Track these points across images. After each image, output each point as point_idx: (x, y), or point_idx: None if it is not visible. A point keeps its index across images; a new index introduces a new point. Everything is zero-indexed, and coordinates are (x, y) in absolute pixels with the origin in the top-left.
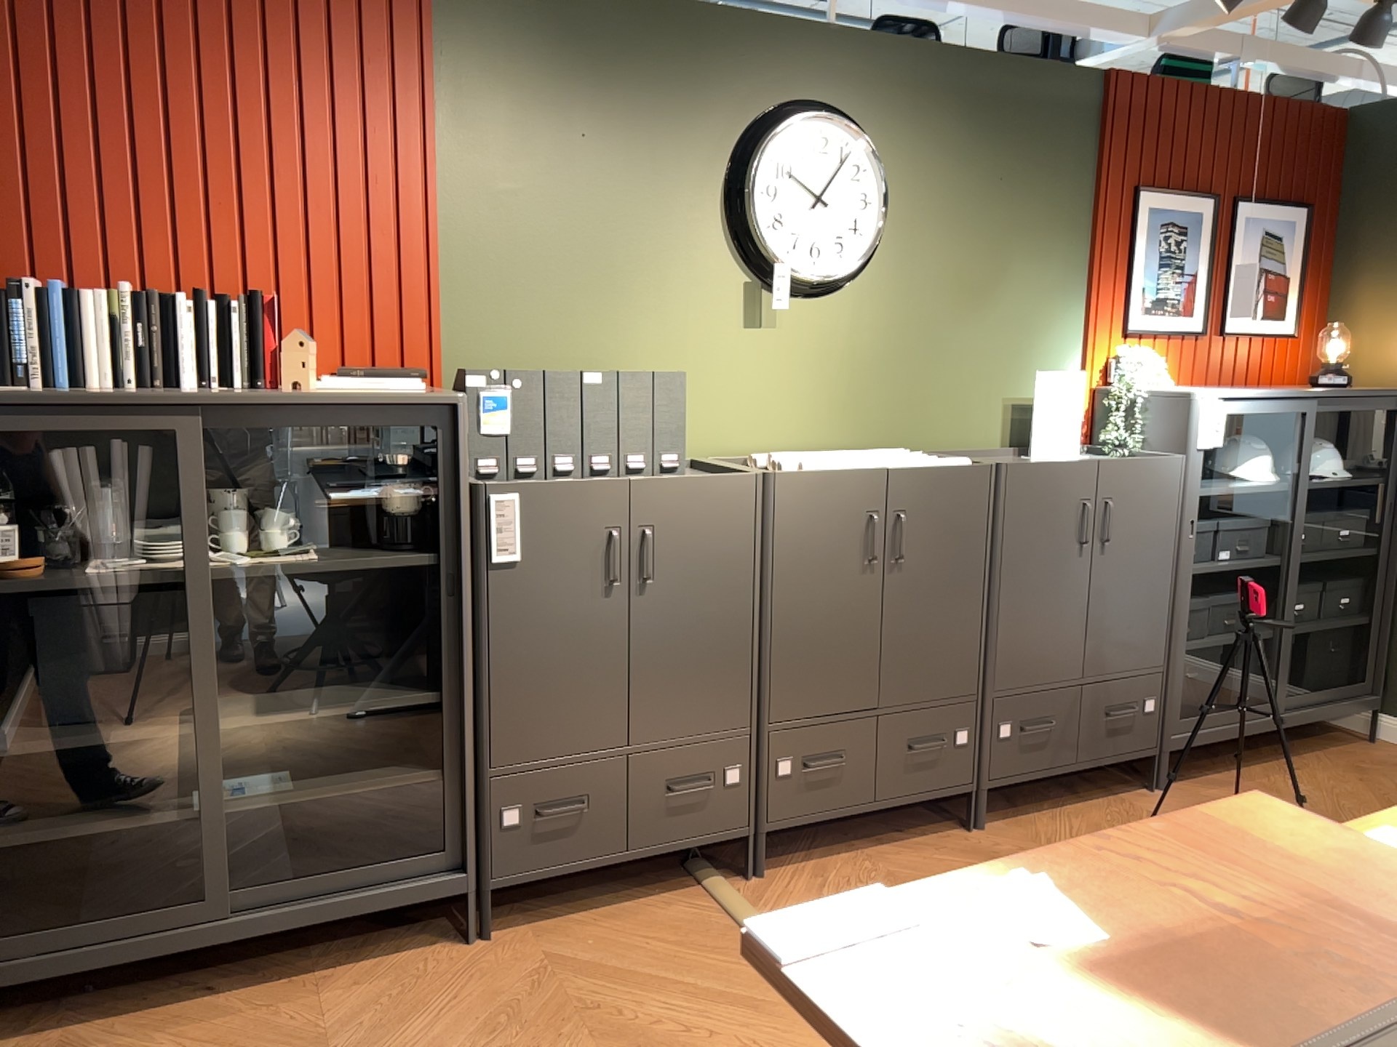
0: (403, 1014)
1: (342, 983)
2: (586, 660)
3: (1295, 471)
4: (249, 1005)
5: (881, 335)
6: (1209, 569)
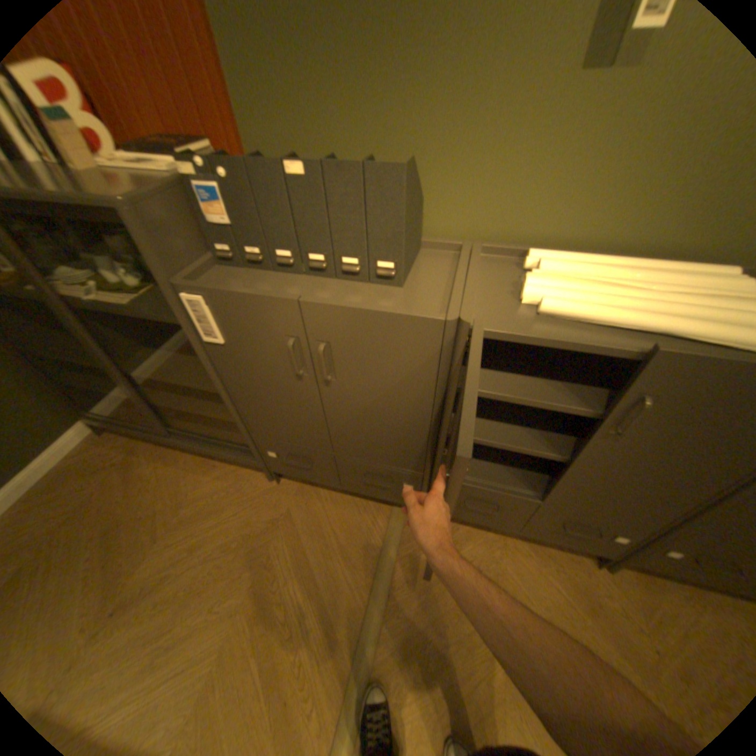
0: (215, 511)
1: (217, 475)
2: (297, 408)
3: None
4: (186, 466)
5: None
6: None
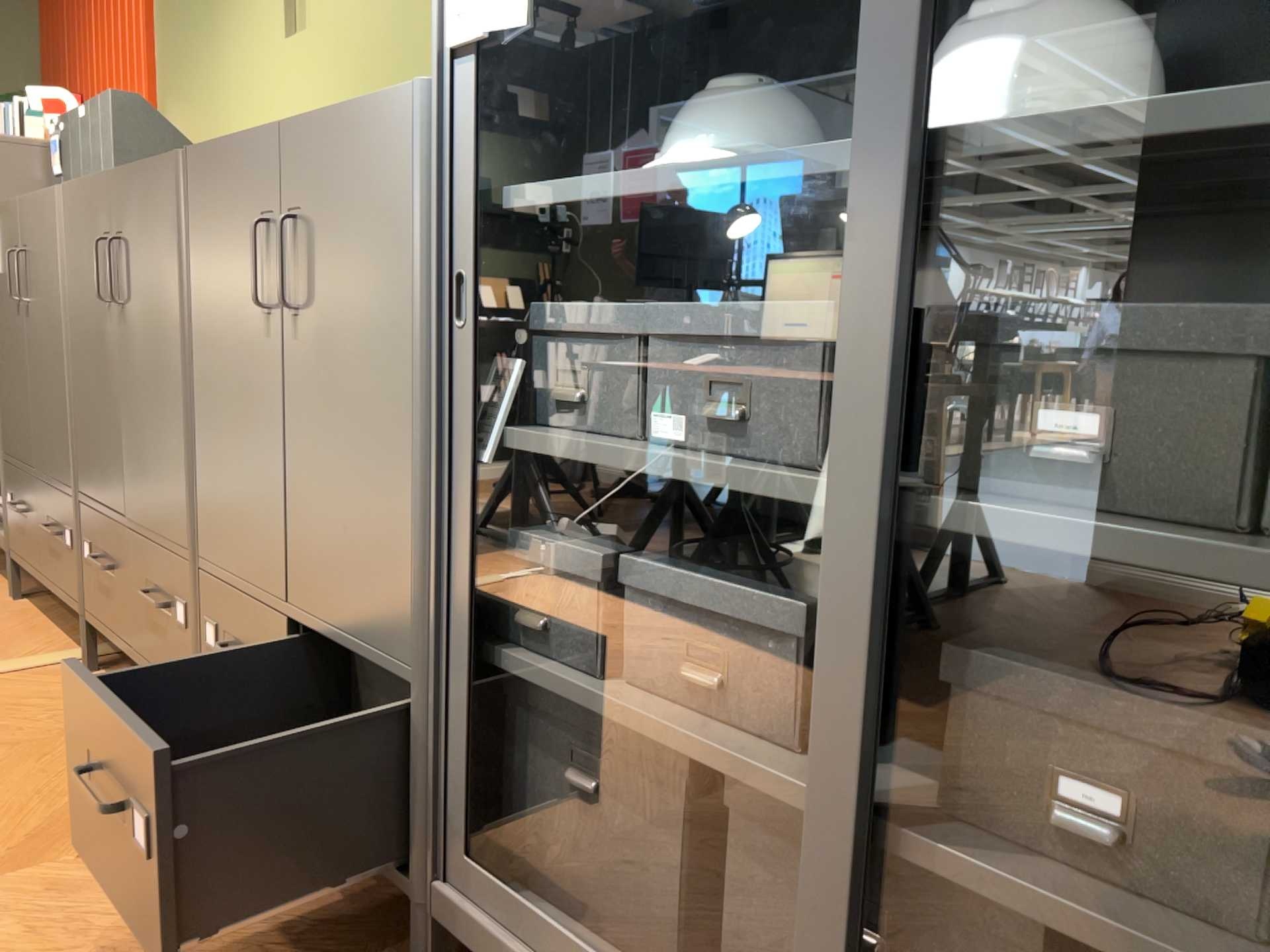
0: None
1: None
2: (19, 374)
3: (893, 53)
4: None
5: (389, 4)
6: (570, 447)
